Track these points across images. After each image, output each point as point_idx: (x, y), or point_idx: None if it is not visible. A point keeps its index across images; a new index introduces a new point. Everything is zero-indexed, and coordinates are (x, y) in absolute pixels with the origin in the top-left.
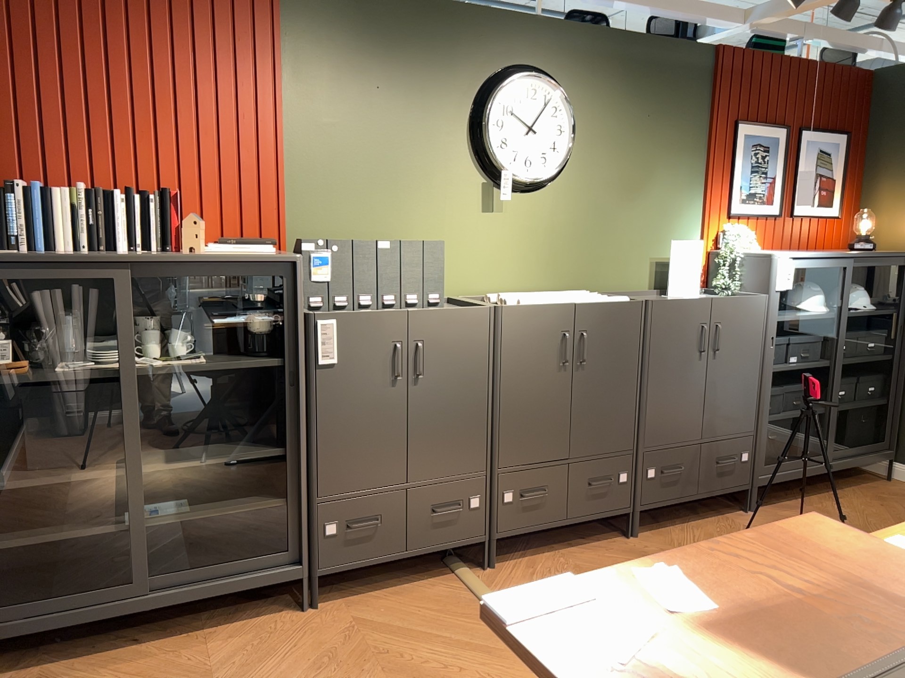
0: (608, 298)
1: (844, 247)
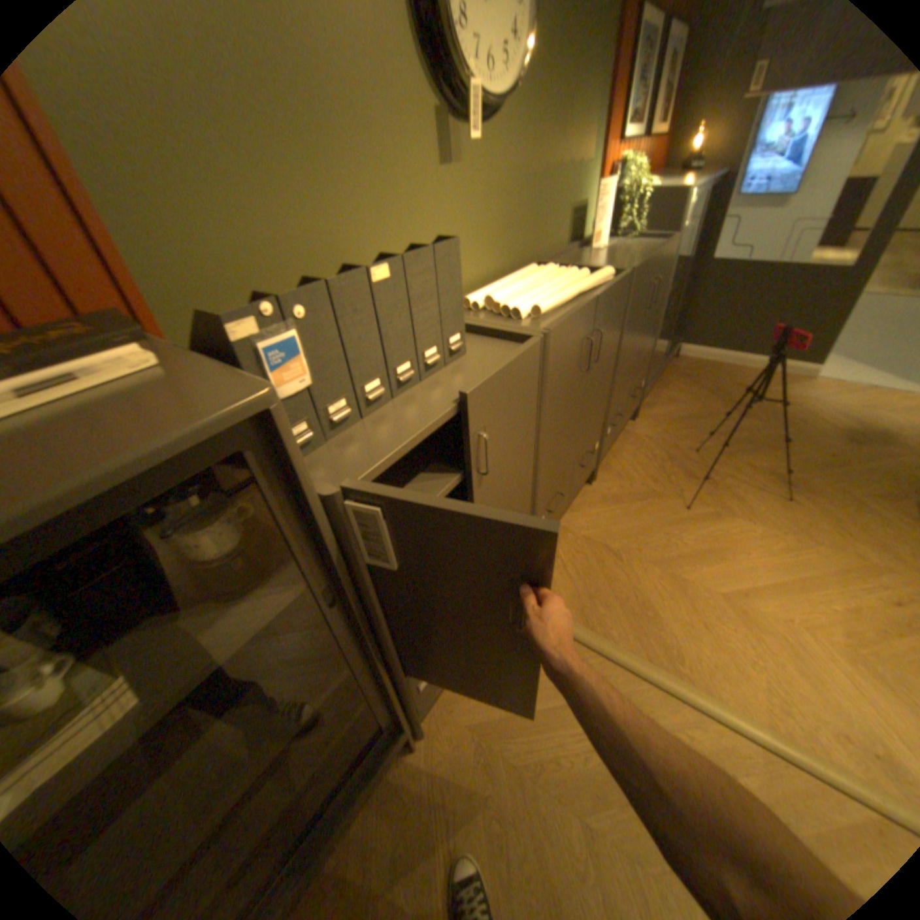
0: (600, 274)
1: (663, 166)
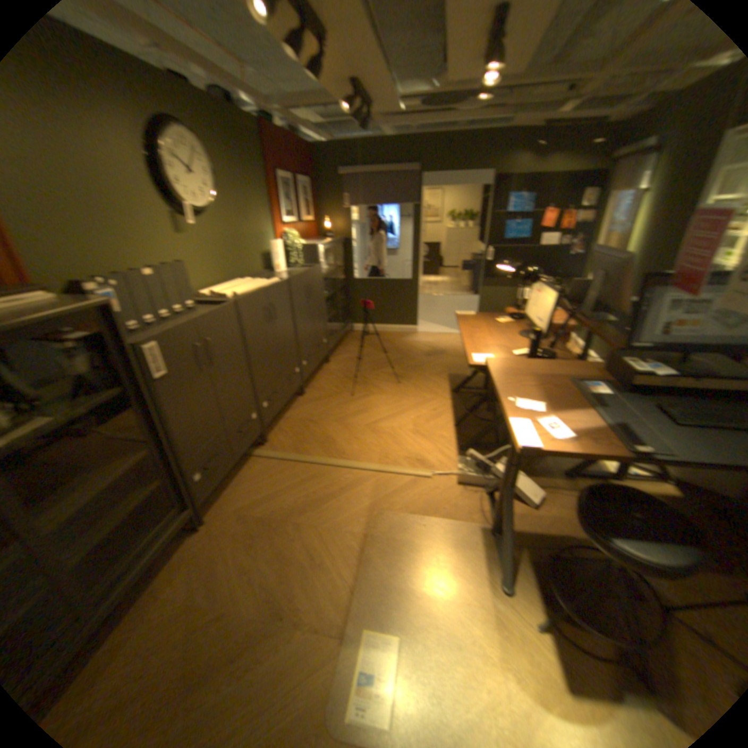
0: (268, 280)
1: (315, 235)
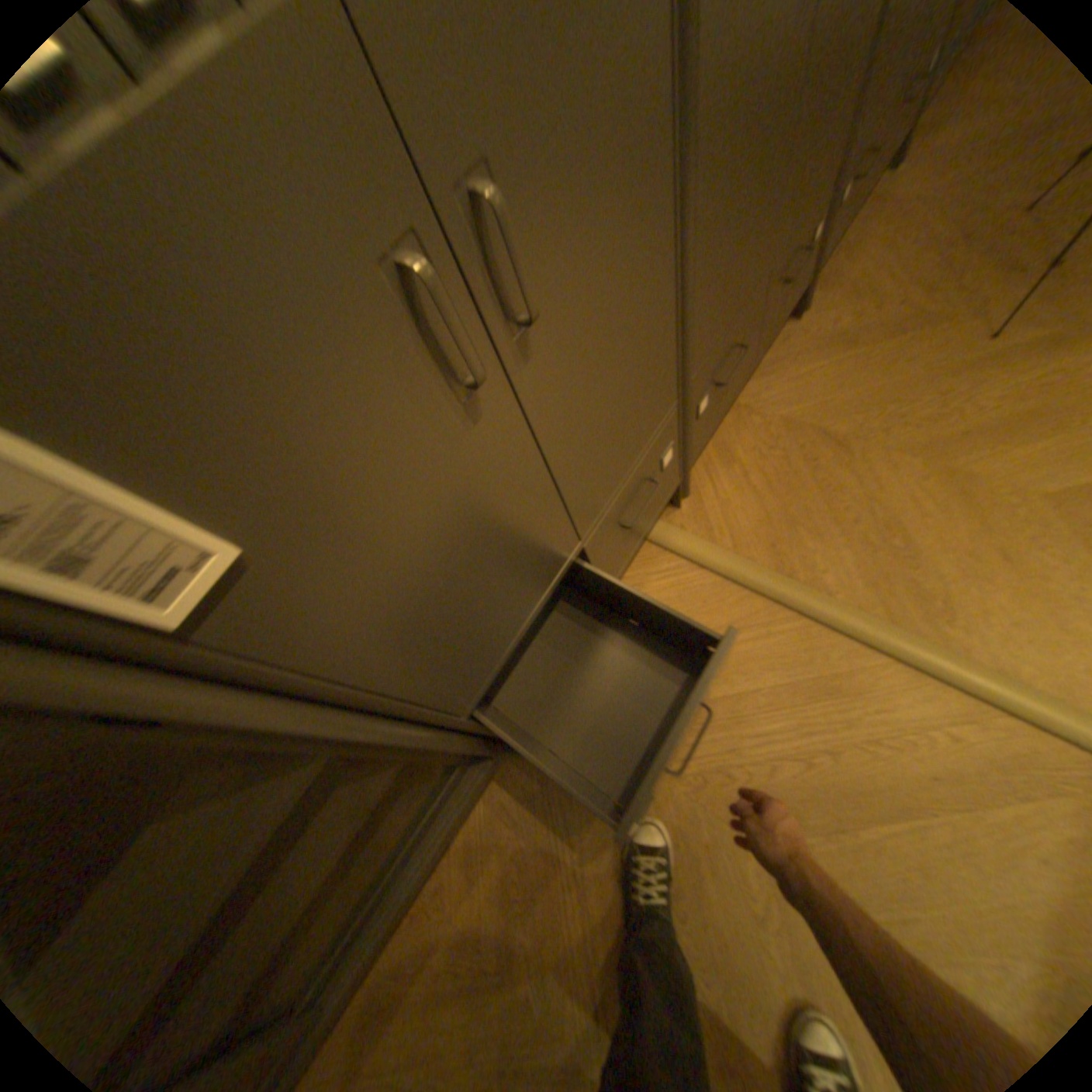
0: None
1: None
